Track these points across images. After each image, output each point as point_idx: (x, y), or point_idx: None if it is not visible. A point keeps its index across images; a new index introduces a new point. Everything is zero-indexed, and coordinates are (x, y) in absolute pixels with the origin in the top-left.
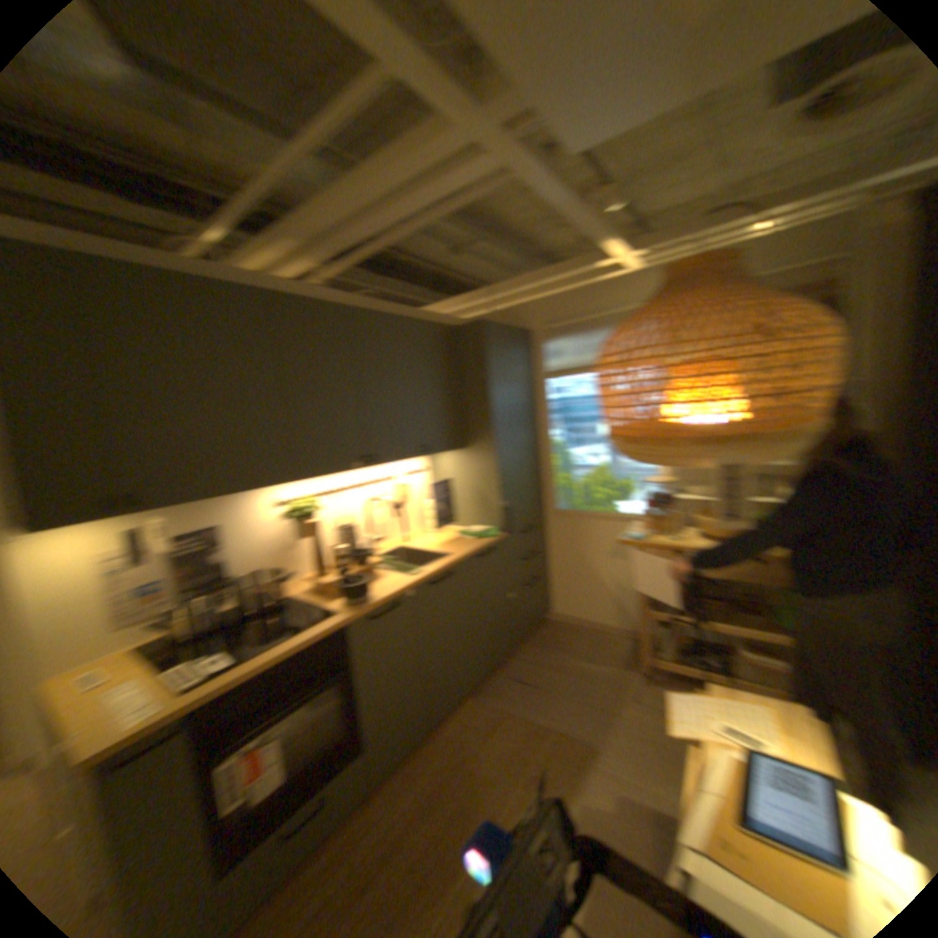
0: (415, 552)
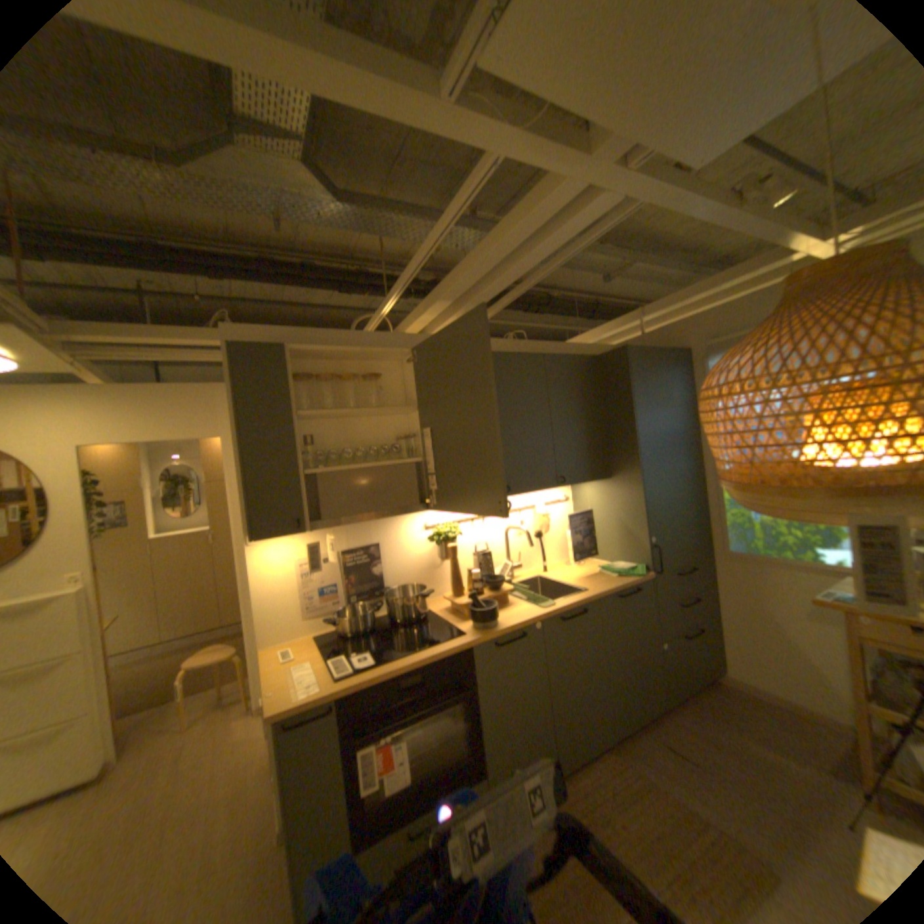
0: (555, 584)
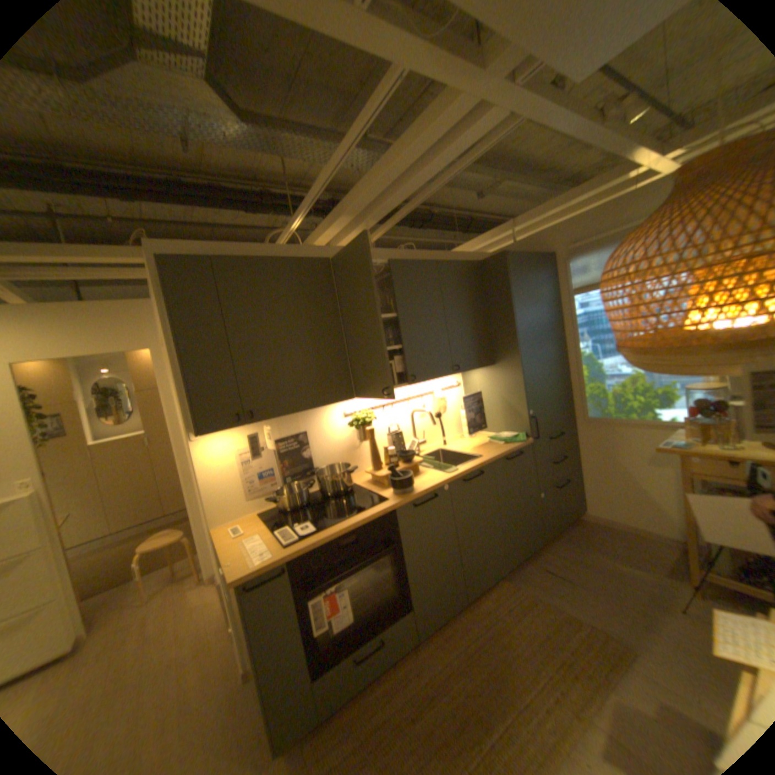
0: (454, 454)
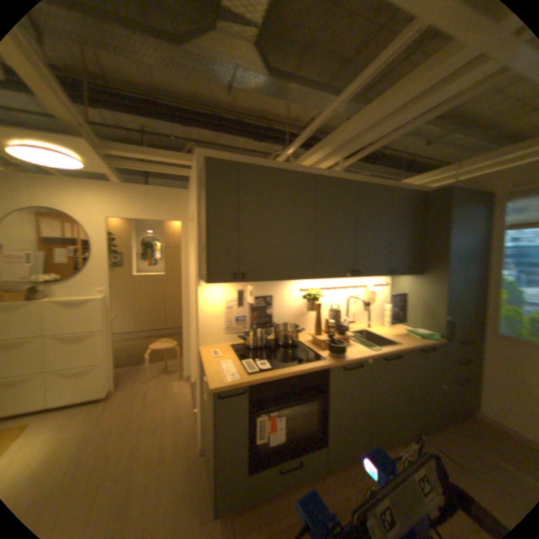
0: (376, 336)
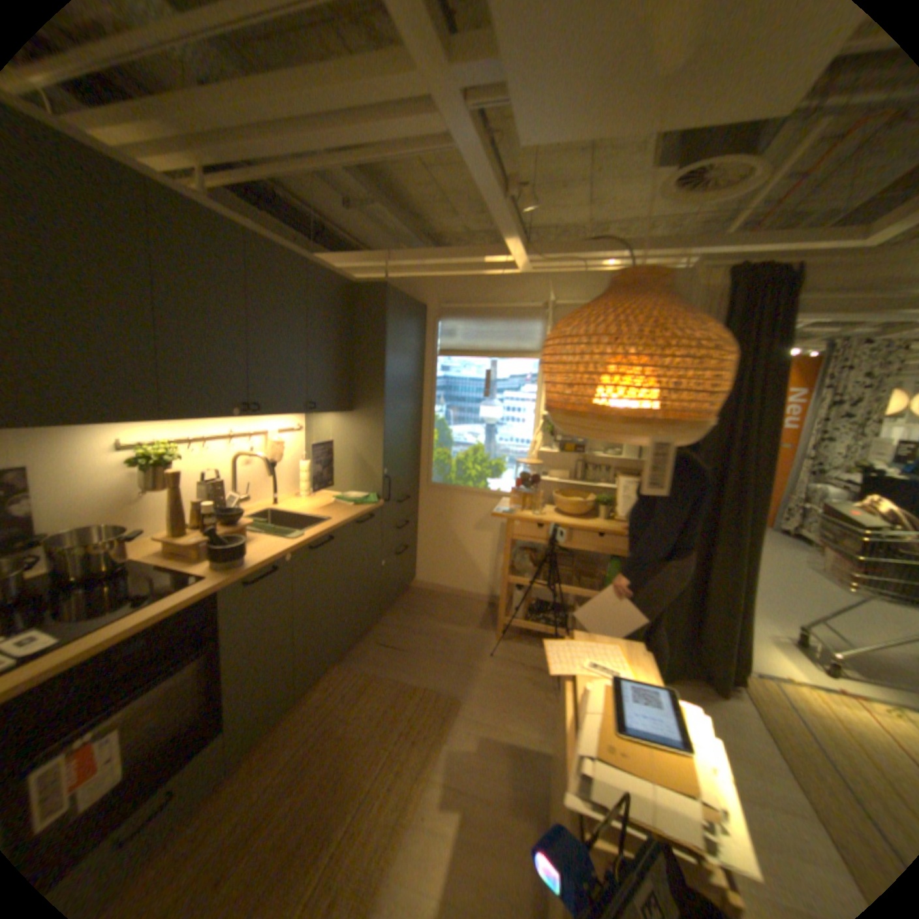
0: (291, 516)
